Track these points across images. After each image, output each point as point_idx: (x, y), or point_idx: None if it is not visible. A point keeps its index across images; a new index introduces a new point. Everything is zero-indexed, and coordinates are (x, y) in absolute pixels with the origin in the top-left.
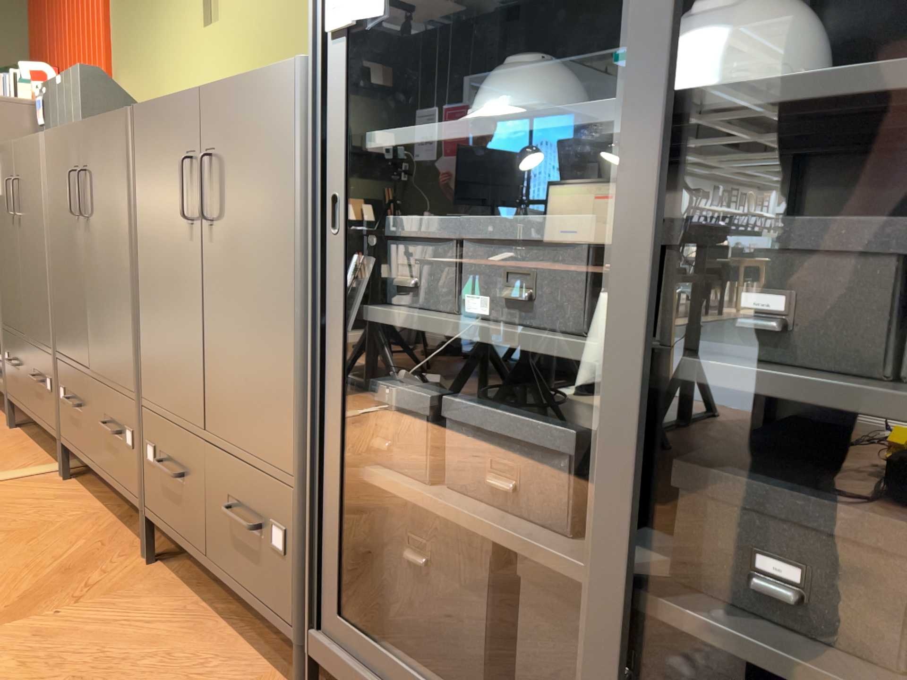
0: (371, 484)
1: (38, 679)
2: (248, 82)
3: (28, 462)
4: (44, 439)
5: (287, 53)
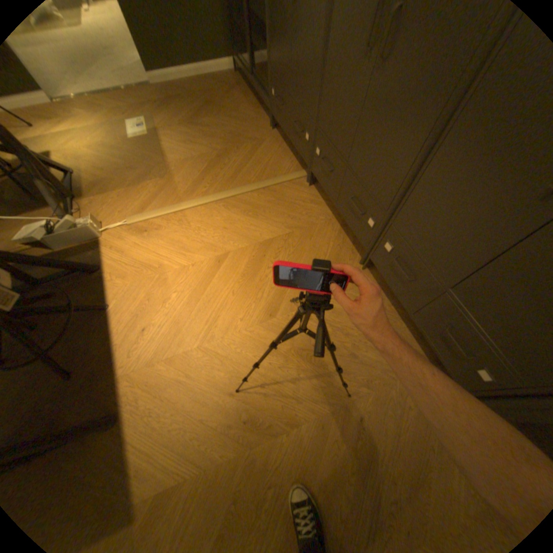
0: None
1: (343, 339)
2: None
3: (290, 165)
4: (290, 143)
5: None
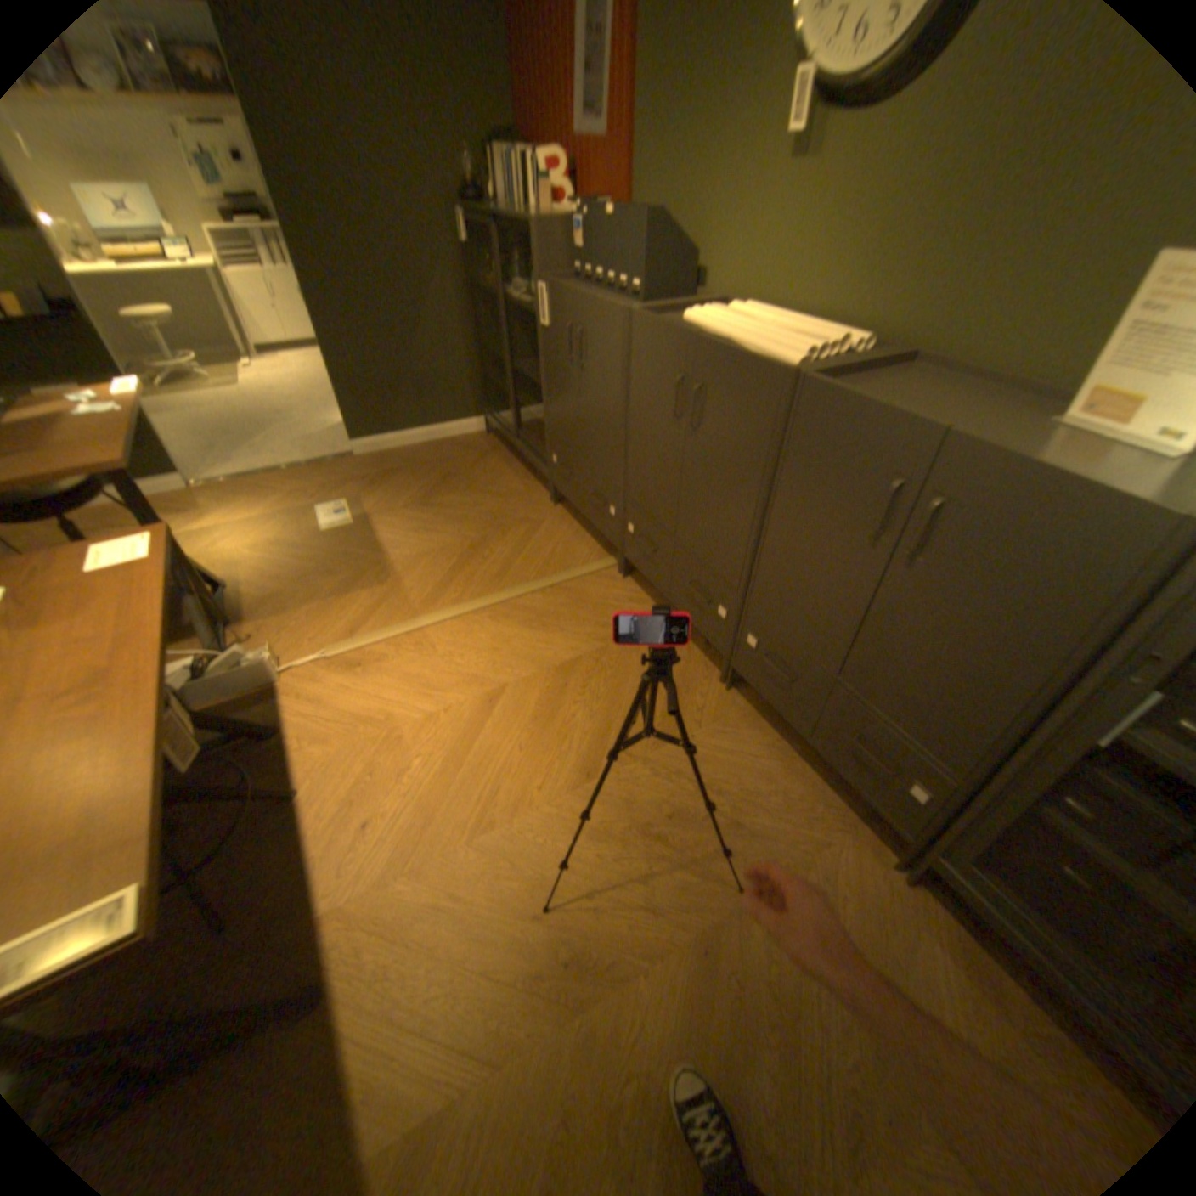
0: (1058, 826)
1: (714, 799)
2: (1060, 478)
3: (589, 553)
4: (585, 523)
5: (935, 241)
